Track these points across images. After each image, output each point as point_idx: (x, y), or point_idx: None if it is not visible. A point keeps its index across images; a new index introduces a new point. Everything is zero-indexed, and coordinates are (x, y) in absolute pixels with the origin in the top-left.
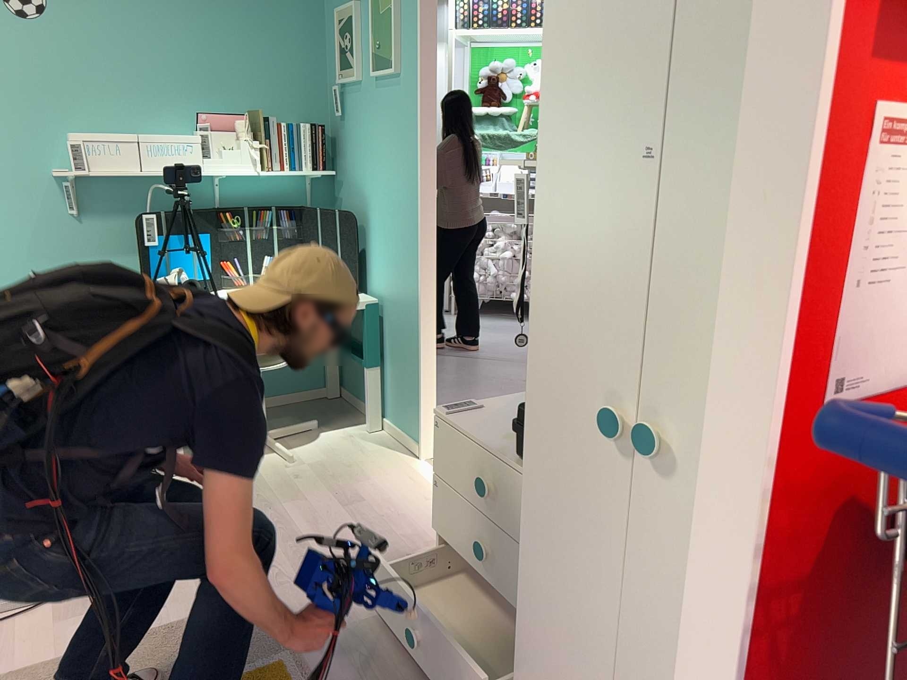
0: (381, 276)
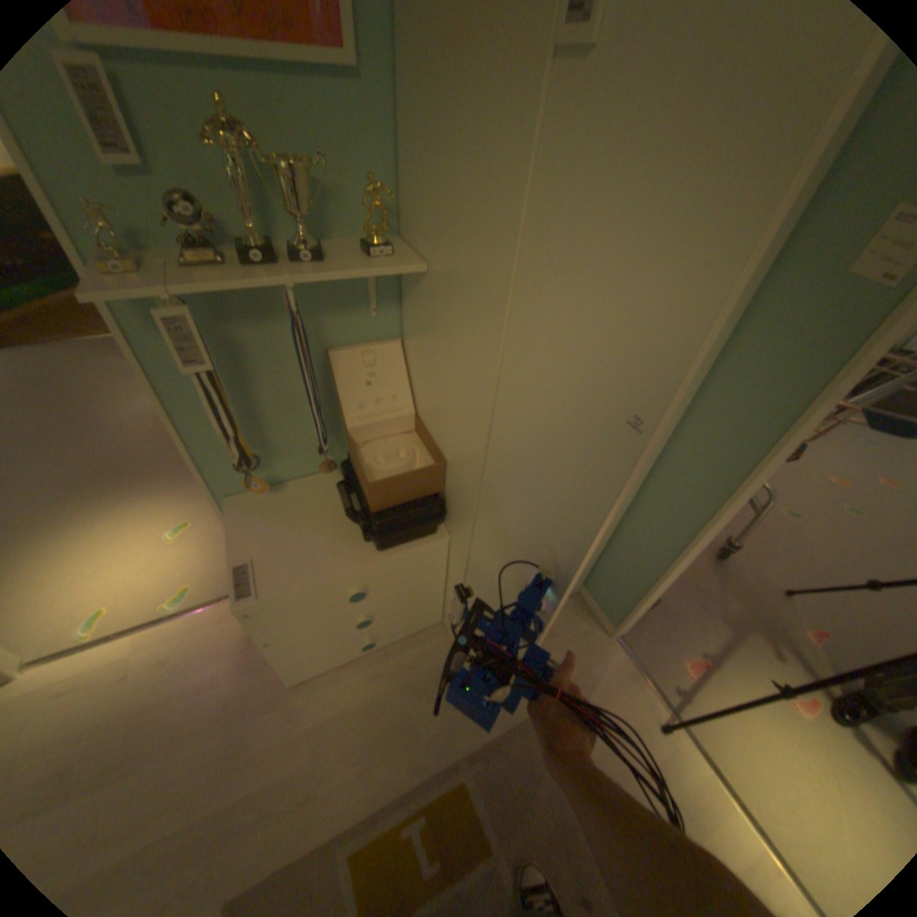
0: None
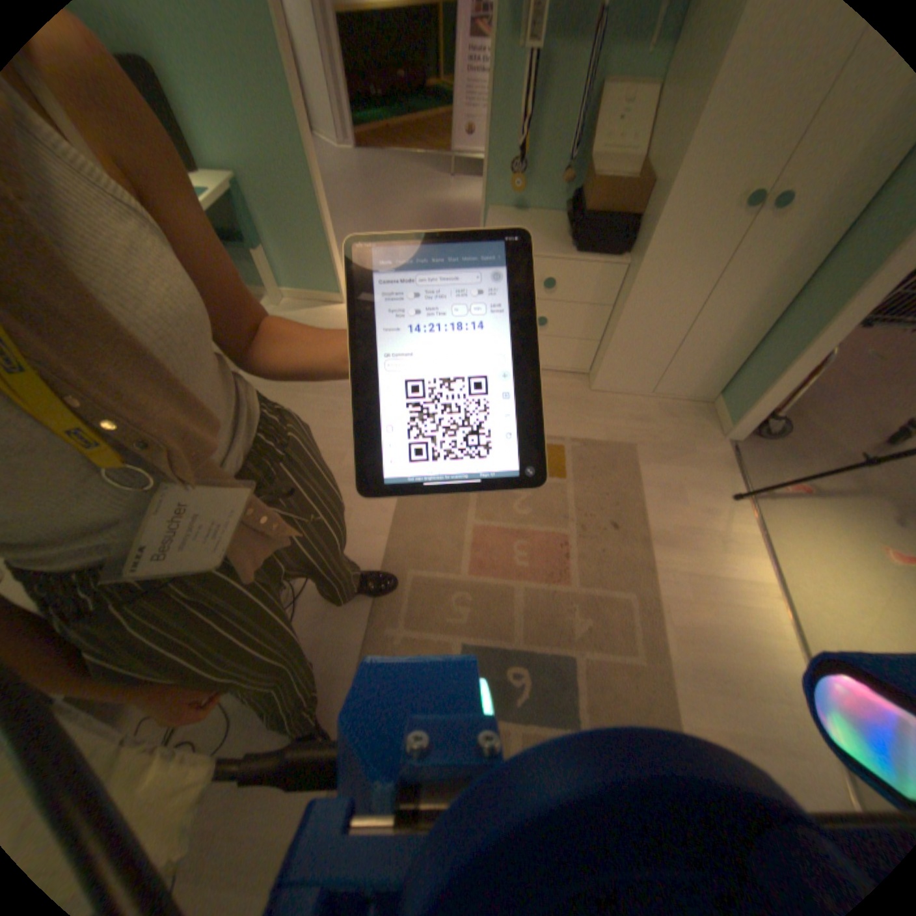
0: (223, 143)
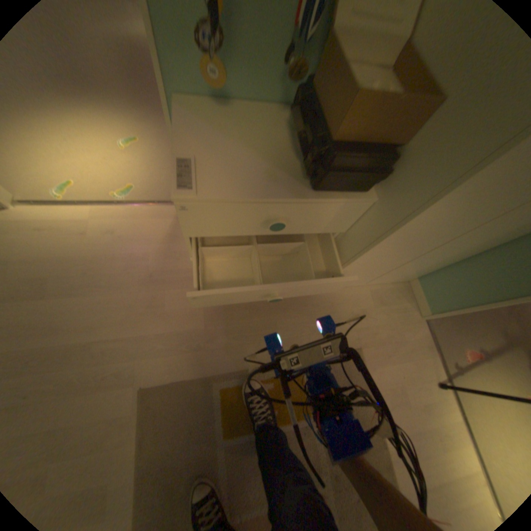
0: None
